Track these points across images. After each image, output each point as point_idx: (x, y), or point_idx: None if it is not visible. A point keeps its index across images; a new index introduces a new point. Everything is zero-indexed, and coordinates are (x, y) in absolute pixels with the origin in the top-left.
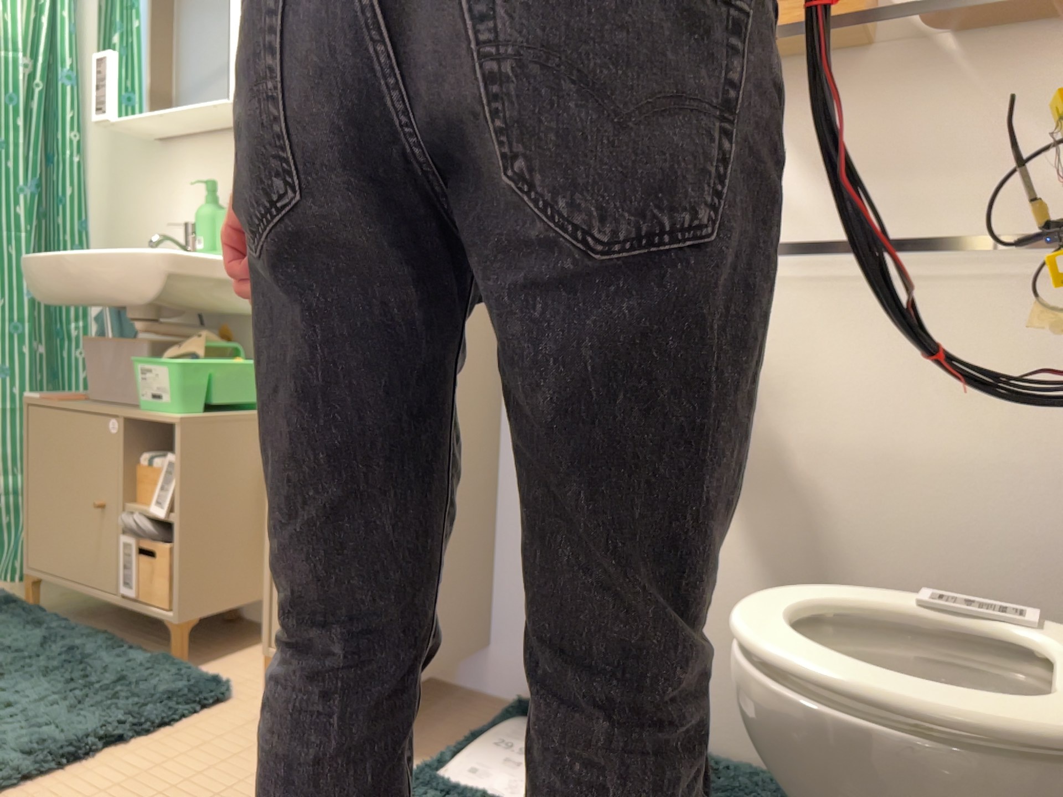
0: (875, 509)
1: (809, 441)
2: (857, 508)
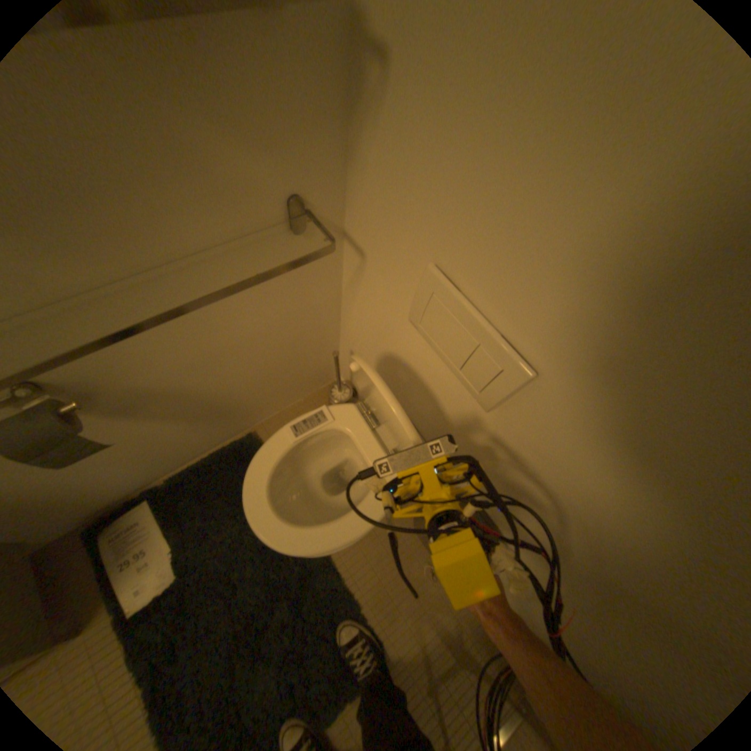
0: (216, 373)
1: (158, 376)
2: (206, 379)
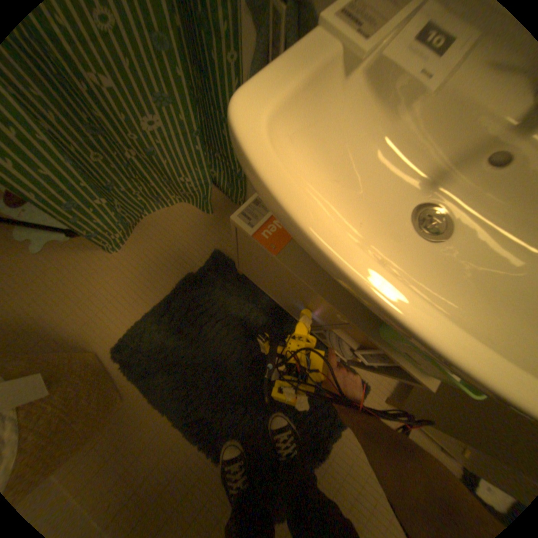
0: None
1: None
2: None
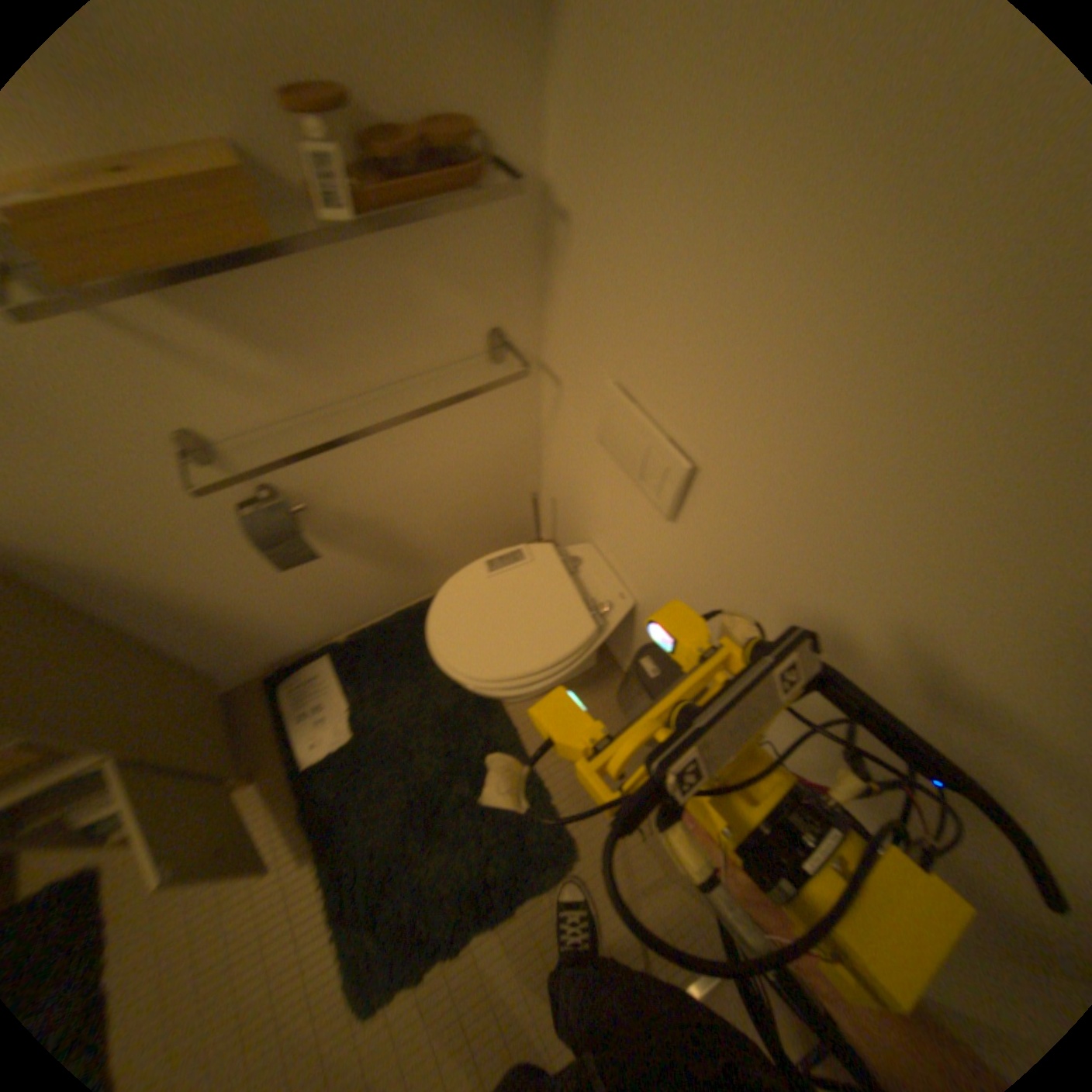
0: (409, 509)
1: (359, 502)
2: (400, 514)
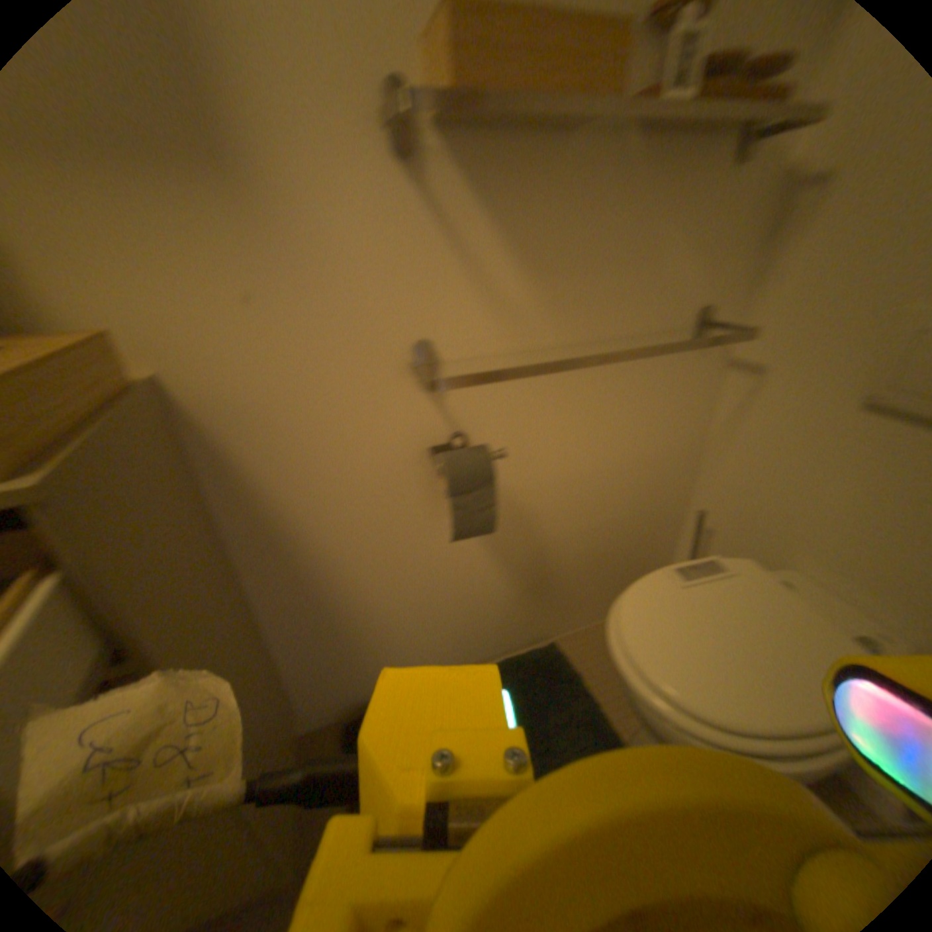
0: (576, 508)
1: (539, 483)
2: (566, 512)
